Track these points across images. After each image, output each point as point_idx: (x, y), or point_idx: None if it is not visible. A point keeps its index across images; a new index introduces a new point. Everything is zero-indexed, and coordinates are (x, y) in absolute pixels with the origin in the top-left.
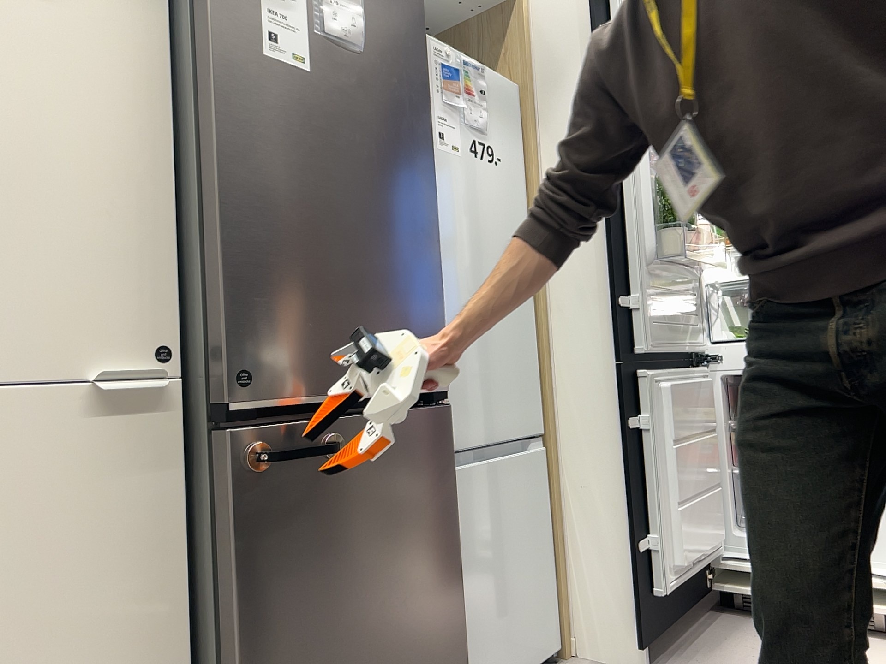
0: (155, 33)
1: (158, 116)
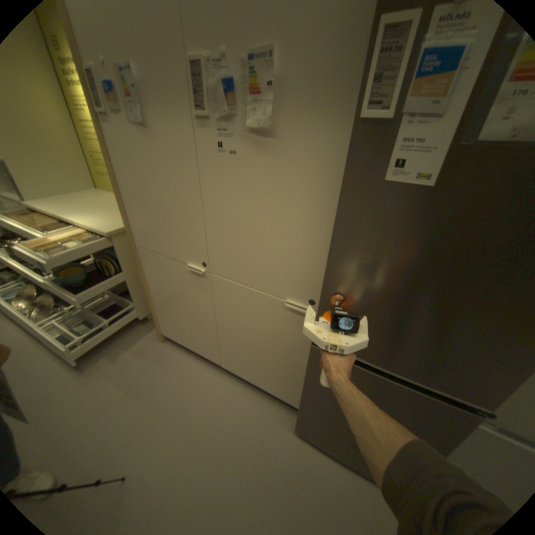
0: (340, 154)
1: (332, 204)
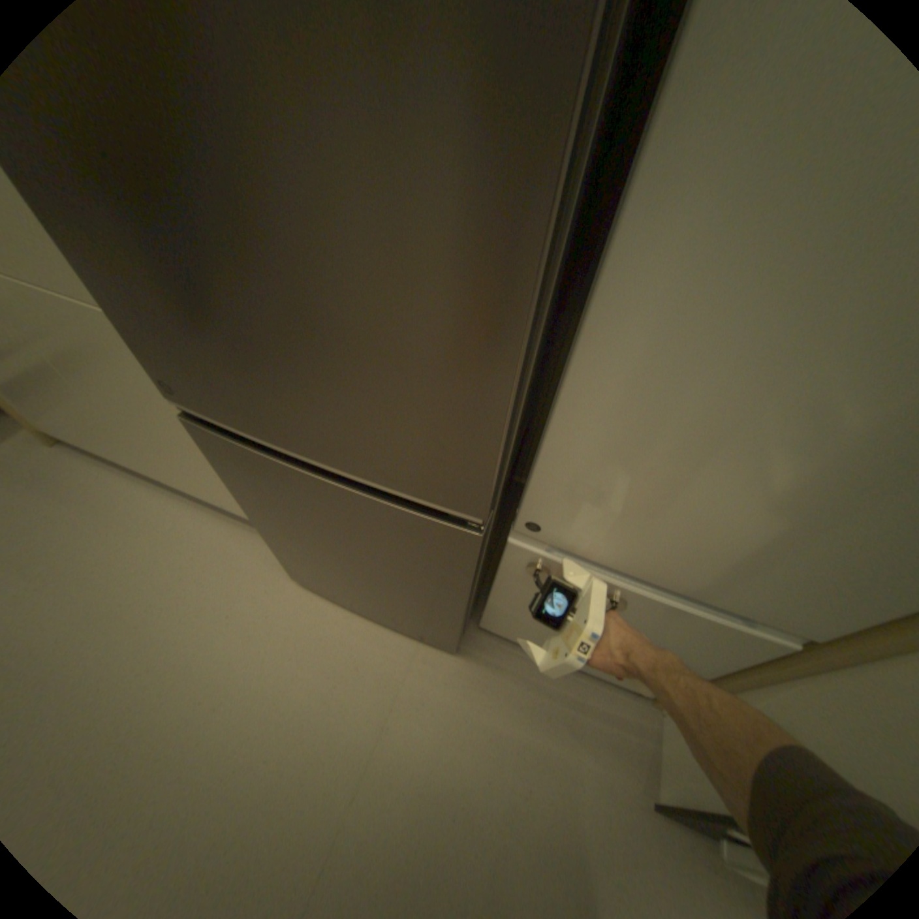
0: None
1: None
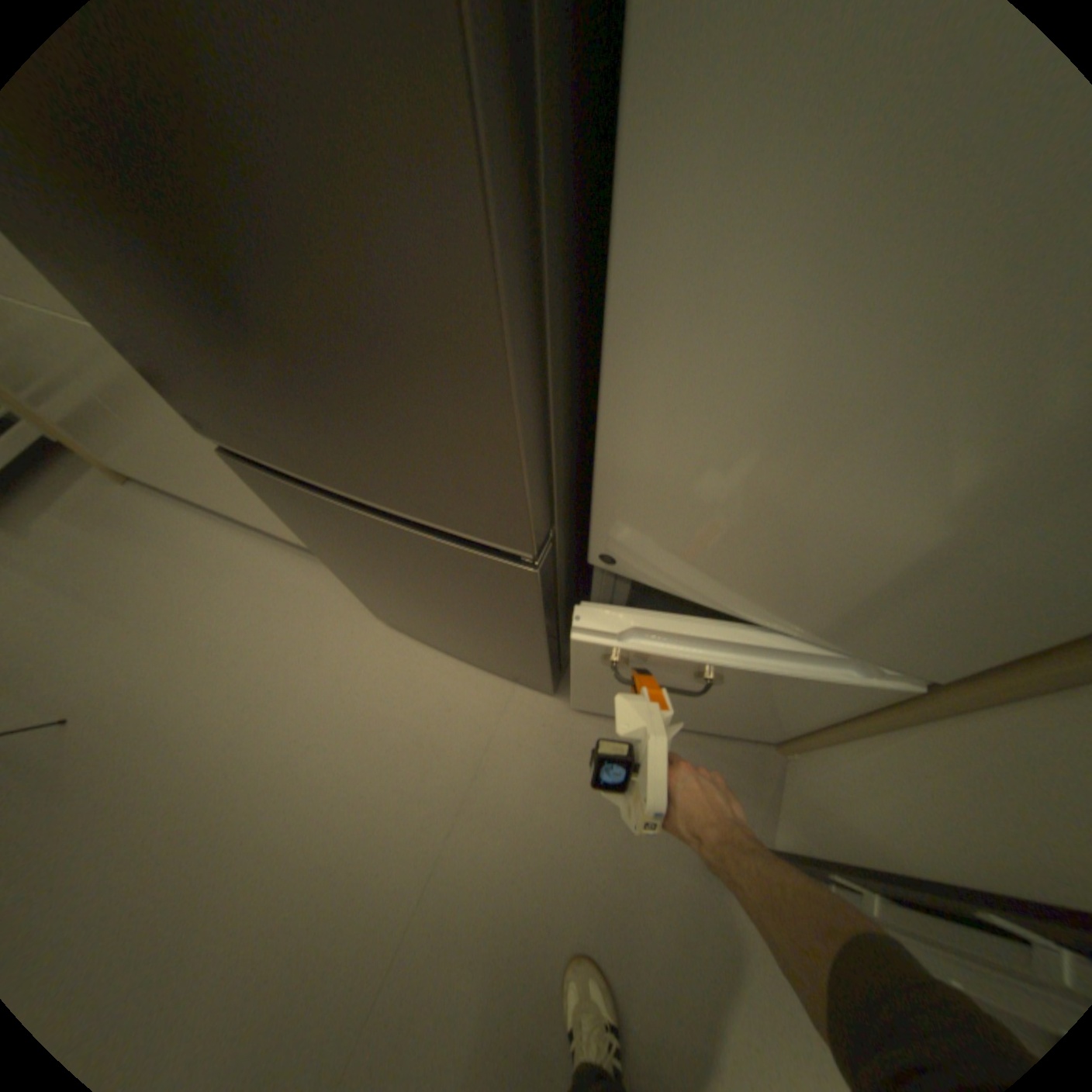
0: None
1: None
